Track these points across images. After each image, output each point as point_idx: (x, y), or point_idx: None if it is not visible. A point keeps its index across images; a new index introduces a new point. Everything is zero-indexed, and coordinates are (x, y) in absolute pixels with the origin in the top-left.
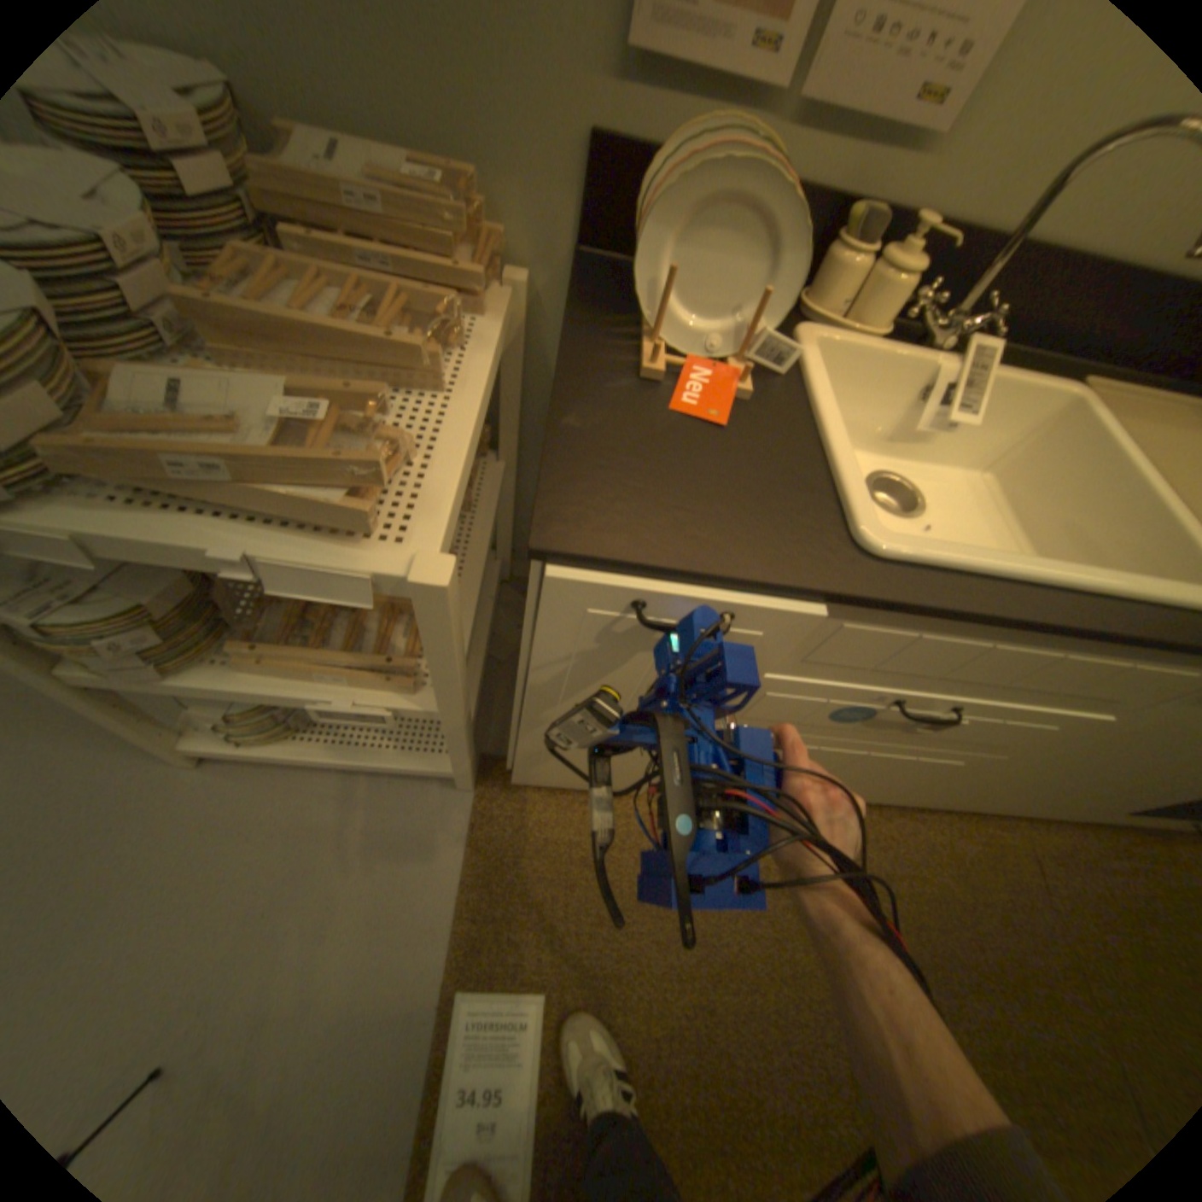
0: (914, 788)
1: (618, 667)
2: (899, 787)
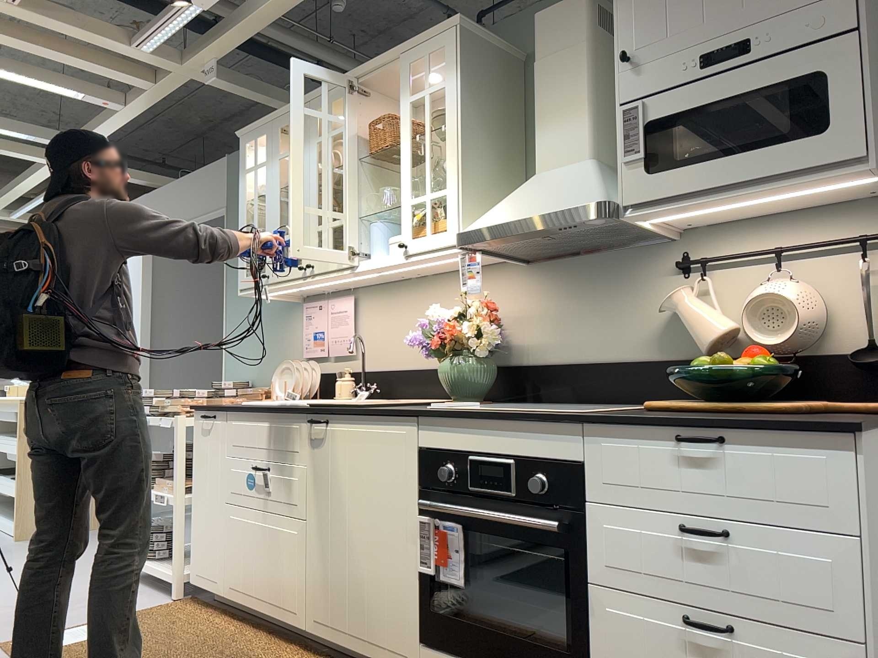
0: (299, 580)
1: (205, 458)
2: (293, 578)
